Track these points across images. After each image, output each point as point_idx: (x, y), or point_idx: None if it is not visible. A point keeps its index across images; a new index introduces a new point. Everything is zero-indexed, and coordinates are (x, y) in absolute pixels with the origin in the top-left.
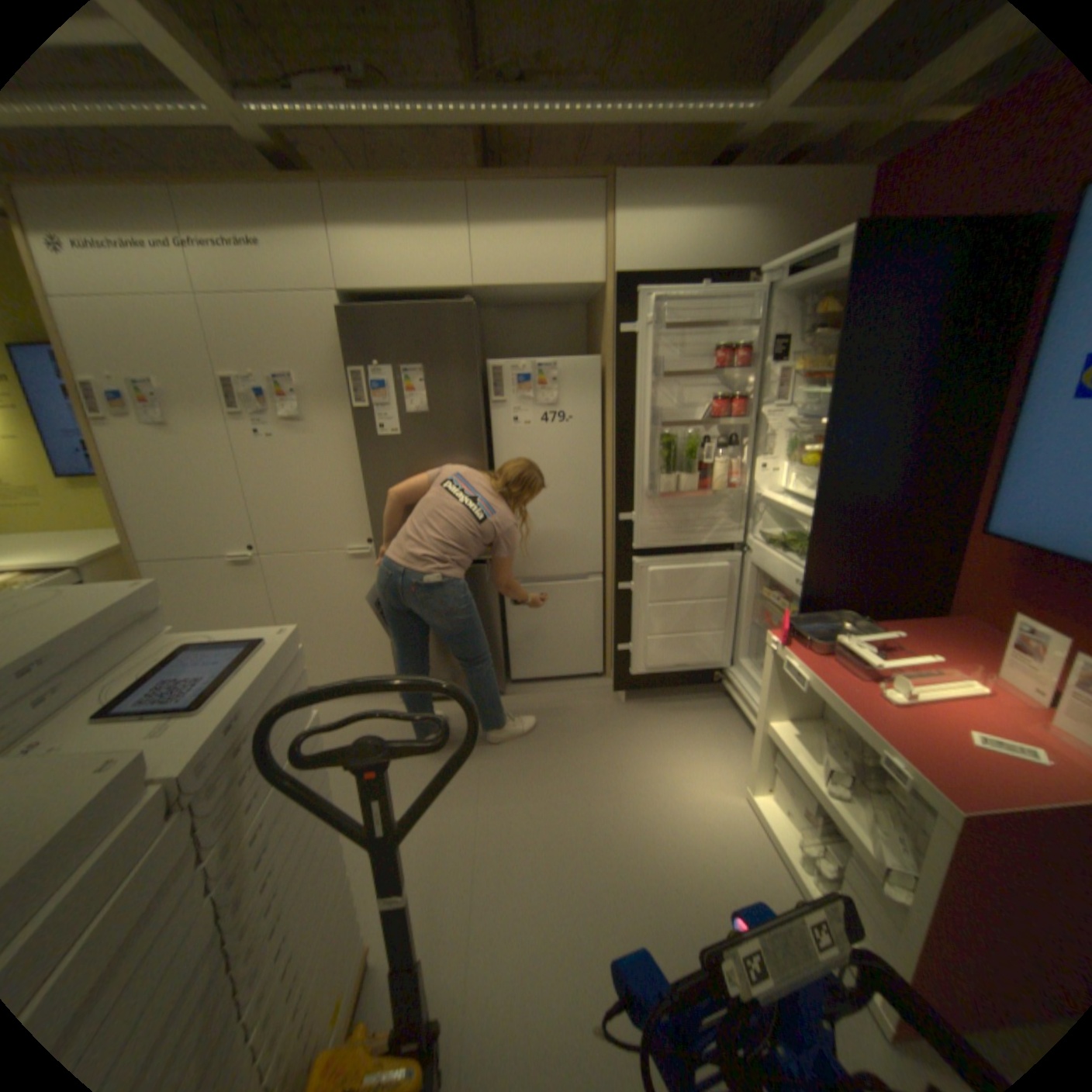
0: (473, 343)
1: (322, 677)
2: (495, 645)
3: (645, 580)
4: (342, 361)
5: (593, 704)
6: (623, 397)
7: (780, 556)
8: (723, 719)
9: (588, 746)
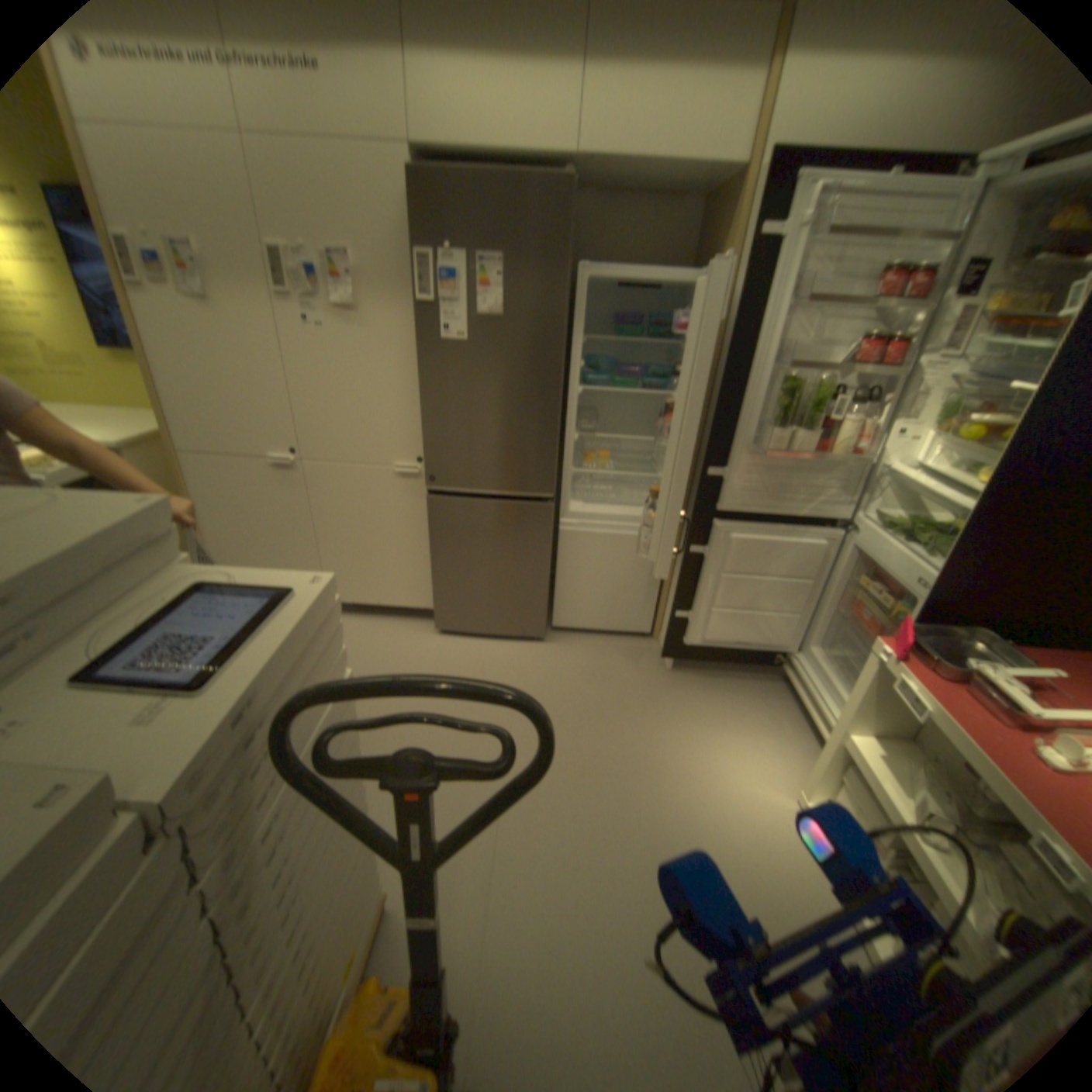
0: (568, 229)
1: (359, 593)
2: (541, 588)
3: (723, 546)
4: (407, 236)
5: (637, 665)
6: (744, 321)
7: (901, 544)
8: (778, 705)
9: (628, 711)
